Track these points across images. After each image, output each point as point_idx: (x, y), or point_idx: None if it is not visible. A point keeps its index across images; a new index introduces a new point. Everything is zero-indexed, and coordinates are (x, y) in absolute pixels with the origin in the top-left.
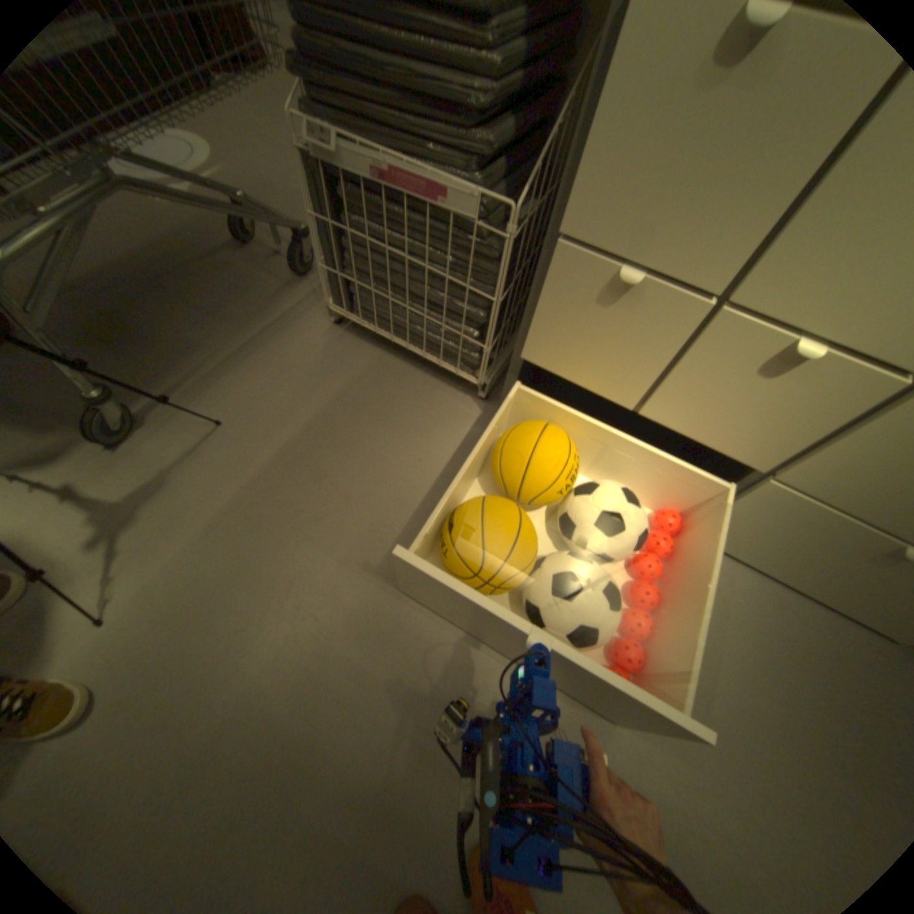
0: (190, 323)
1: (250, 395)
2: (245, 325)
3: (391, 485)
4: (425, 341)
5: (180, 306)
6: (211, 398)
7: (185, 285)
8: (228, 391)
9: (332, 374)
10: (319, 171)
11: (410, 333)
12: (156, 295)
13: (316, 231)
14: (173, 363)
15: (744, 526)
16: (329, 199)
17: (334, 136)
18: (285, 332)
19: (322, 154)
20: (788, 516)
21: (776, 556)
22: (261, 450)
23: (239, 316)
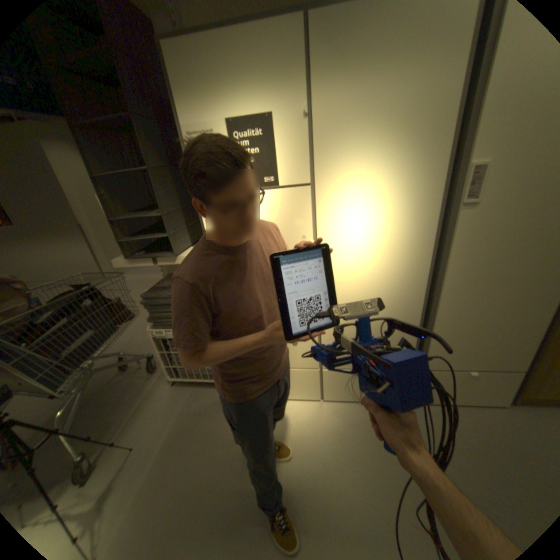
0: (107, 414)
1: (142, 431)
2: (132, 403)
3: (211, 439)
4: (208, 376)
5: (101, 409)
6: (124, 441)
7: (101, 399)
8: (131, 434)
9: (175, 406)
10: (159, 340)
11: (202, 376)
12: (88, 409)
13: (160, 357)
14: (103, 434)
15: (332, 388)
16: (164, 346)
17: (164, 332)
18: (150, 399)
19: (160, 337)
20: (336, 379)
21: (348, 394)
22: (152, 452)
23: (129, 401)
